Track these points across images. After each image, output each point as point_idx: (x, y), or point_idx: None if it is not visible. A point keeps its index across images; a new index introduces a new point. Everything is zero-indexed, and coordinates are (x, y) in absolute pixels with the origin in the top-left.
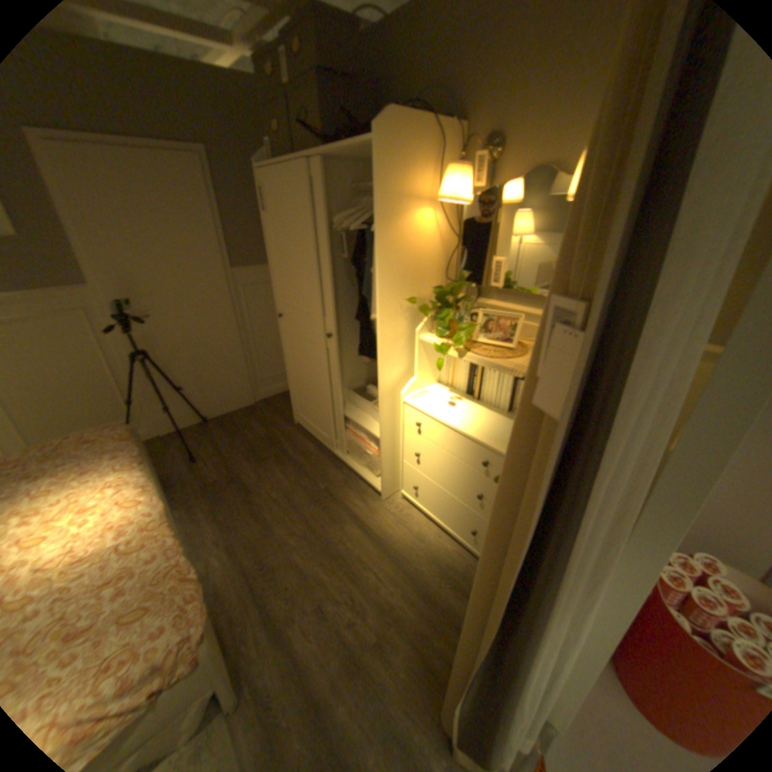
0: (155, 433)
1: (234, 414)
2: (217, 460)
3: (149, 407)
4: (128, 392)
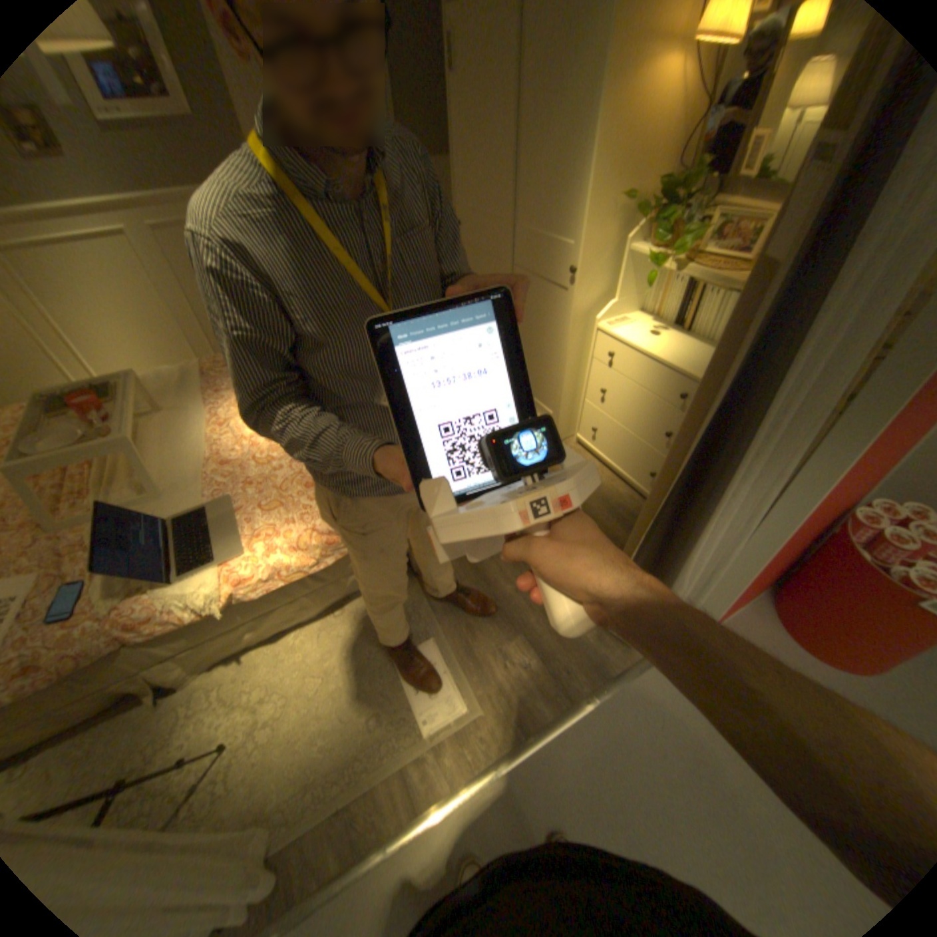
0: None
1: None
2: None
3: None
4: None
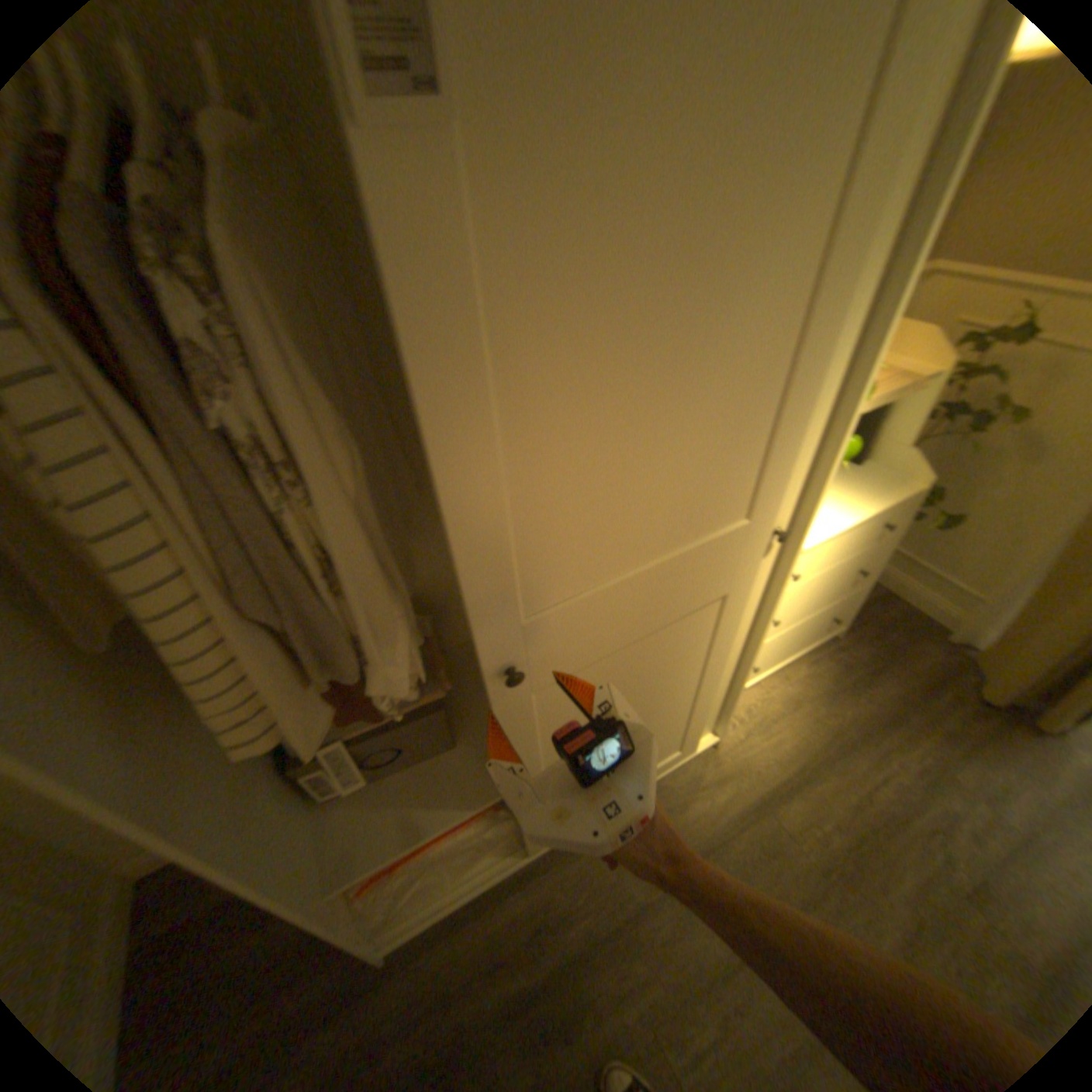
0: None
1: None
2: None
3: None
4: None
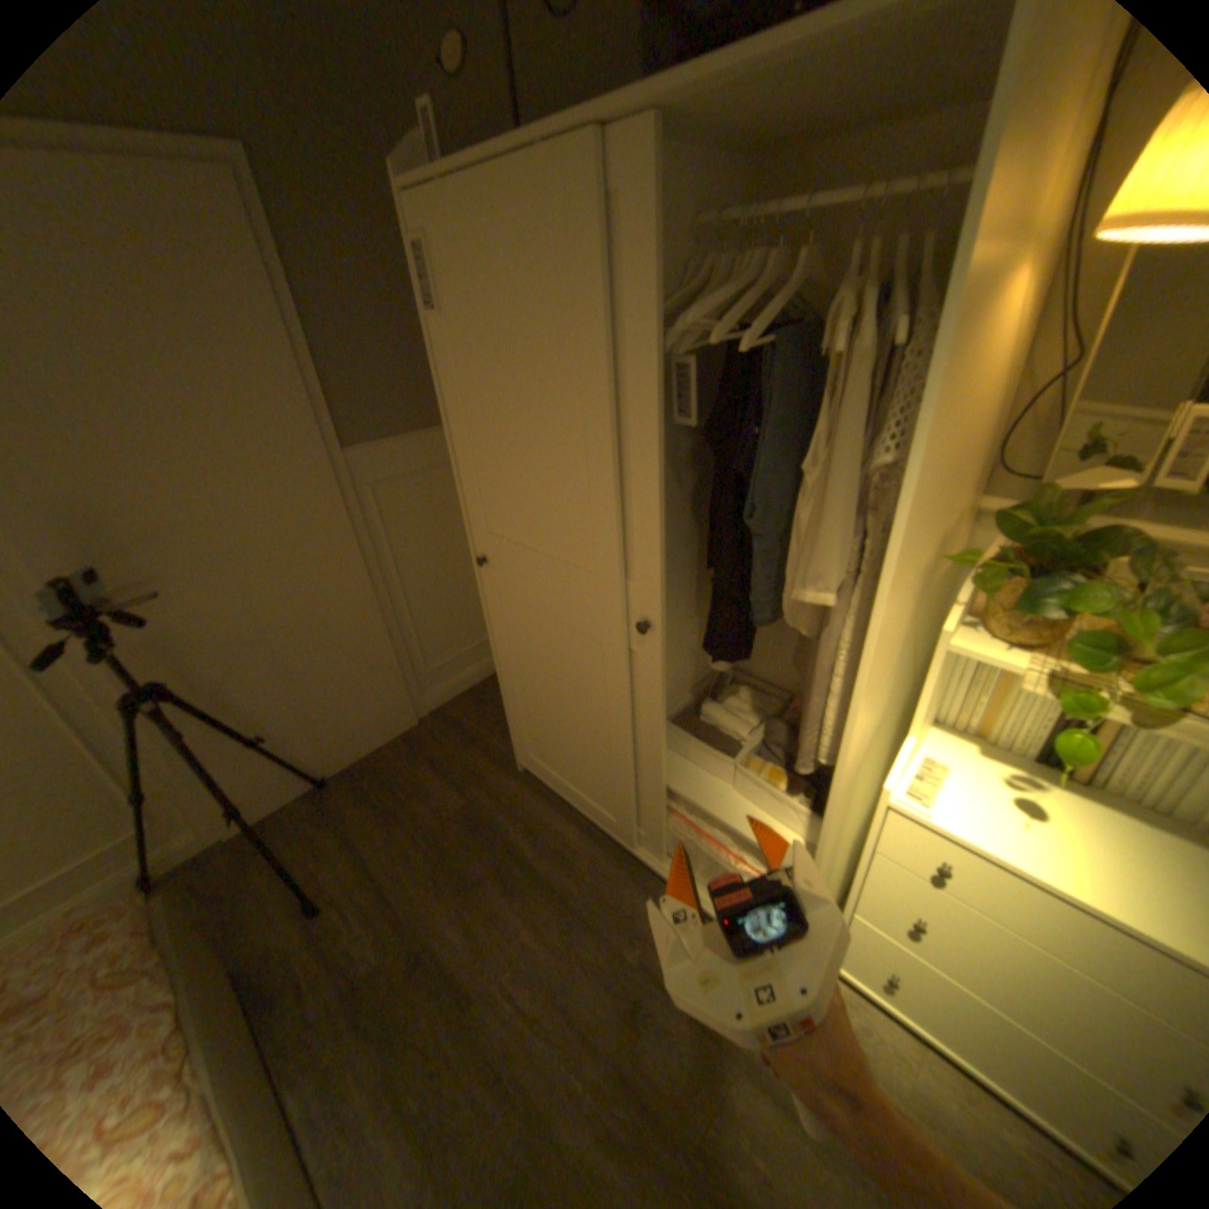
0: (213, 835)
1: (382, 758)
2: (369, 898)
3: (191, 788)
4: (136, 766)
